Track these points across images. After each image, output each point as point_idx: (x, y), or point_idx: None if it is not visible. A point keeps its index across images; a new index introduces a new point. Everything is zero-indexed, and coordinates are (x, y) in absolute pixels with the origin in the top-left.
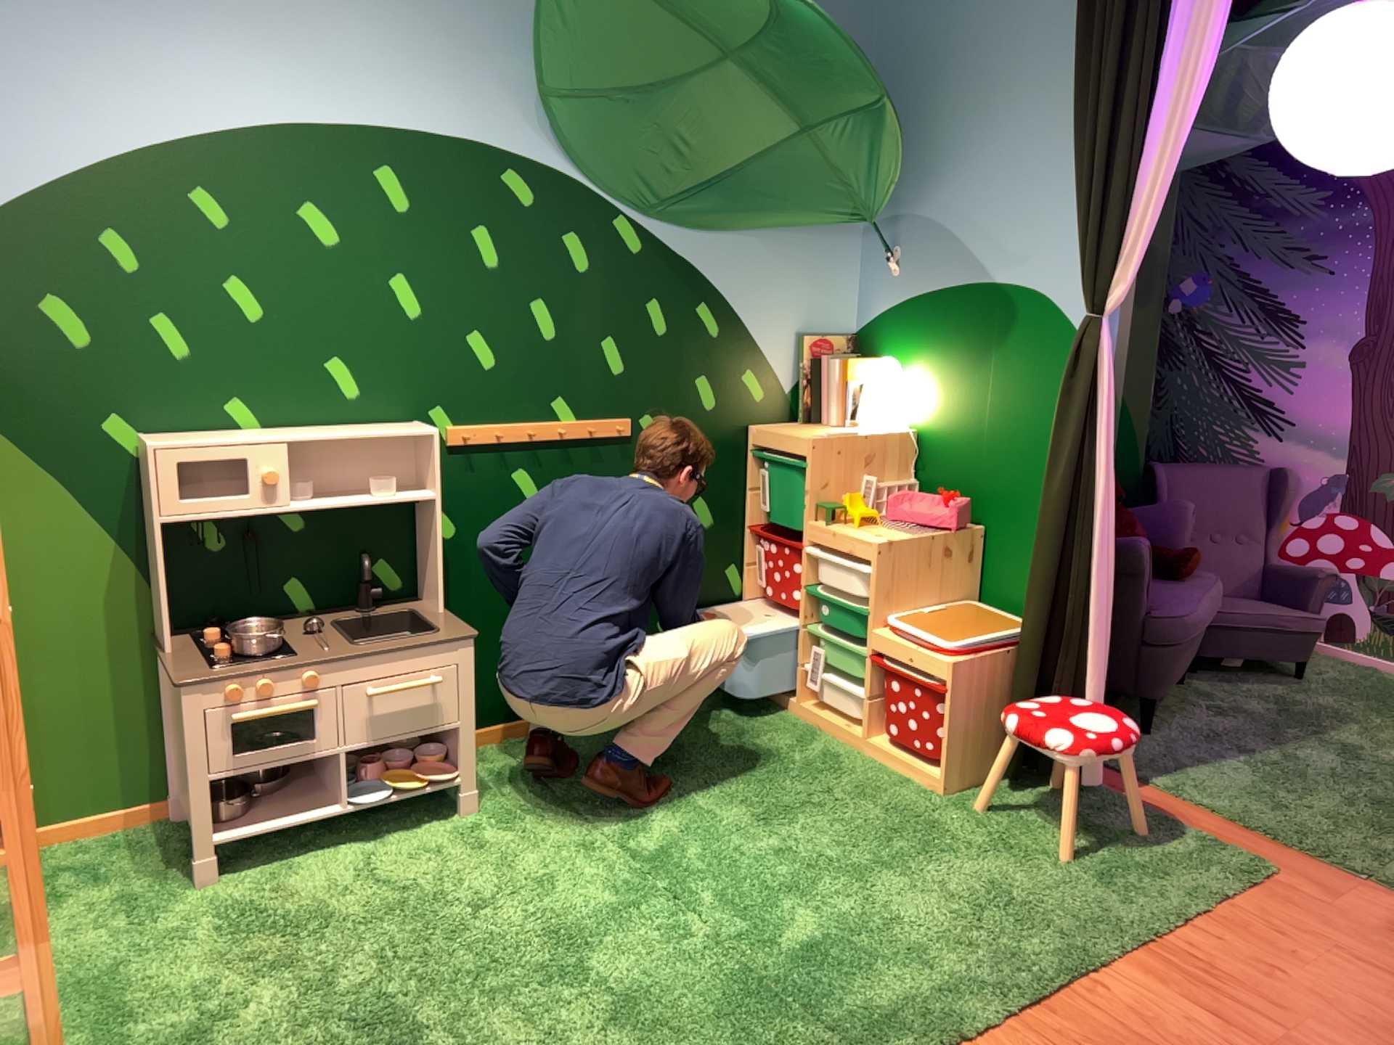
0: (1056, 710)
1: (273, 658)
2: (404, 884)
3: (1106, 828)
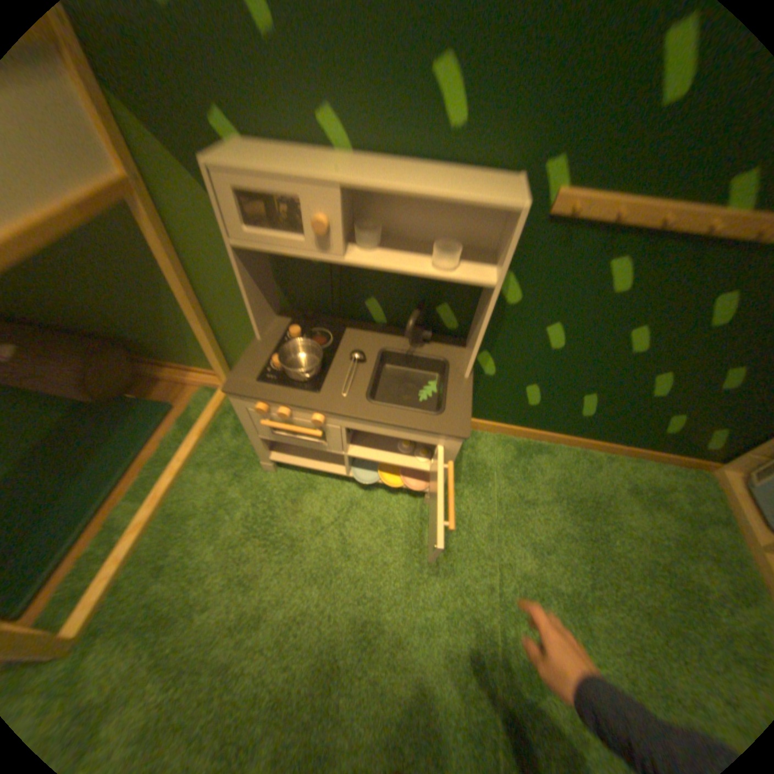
0: None
1: (307, 386)
2: (353, 550)
3: None
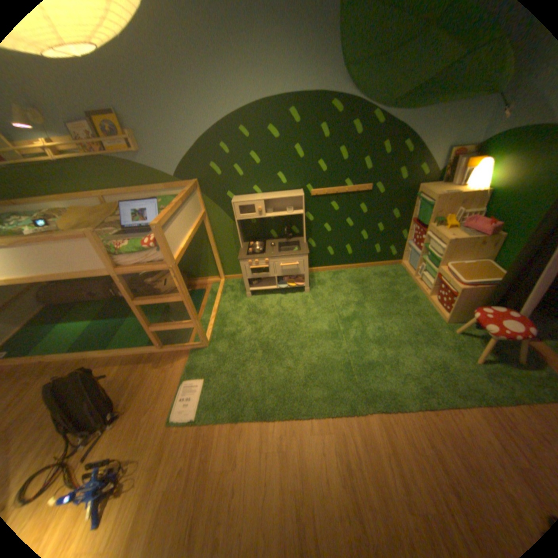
0: (501, 315)
1: (260, 254)
2: (284, 309)
3: (507, 356)
